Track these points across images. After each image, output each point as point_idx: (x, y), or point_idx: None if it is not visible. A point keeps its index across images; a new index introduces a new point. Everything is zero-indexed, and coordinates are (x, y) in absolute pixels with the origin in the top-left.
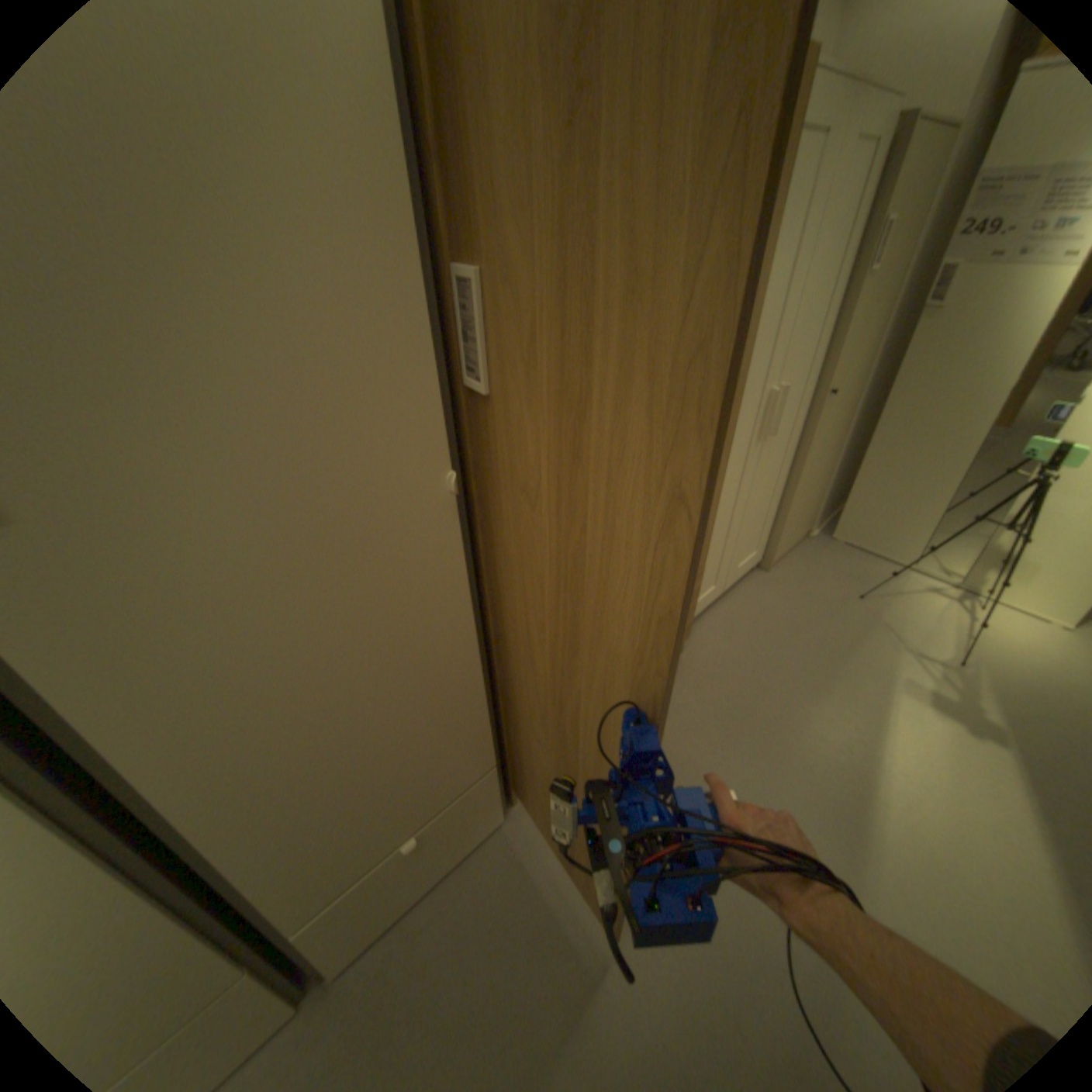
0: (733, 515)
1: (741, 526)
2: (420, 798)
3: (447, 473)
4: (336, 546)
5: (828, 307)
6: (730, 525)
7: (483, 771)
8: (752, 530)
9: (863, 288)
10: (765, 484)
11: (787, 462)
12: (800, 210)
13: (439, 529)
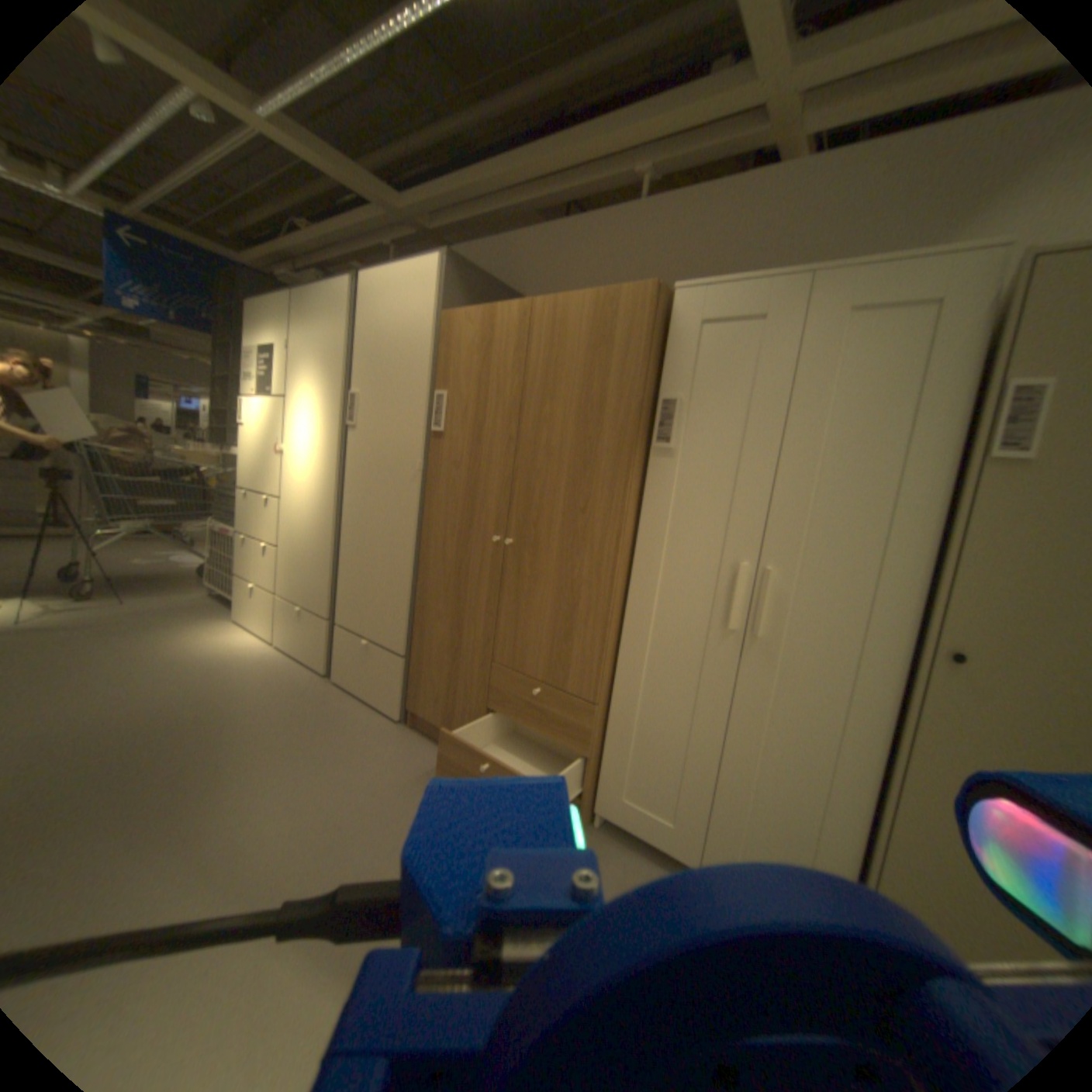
0: (694, 721)
1: (724, 766)
2: (374, 622)
3: (416, 462)
4: (386, 469)
5: (896, 500)
6: (692, 736)
7: (395, 652)
8: (774, 821)
9: (990, 485)
10: (791, 741)
11: (869, 752)
12: (736, 379)
13: (409, 484)
